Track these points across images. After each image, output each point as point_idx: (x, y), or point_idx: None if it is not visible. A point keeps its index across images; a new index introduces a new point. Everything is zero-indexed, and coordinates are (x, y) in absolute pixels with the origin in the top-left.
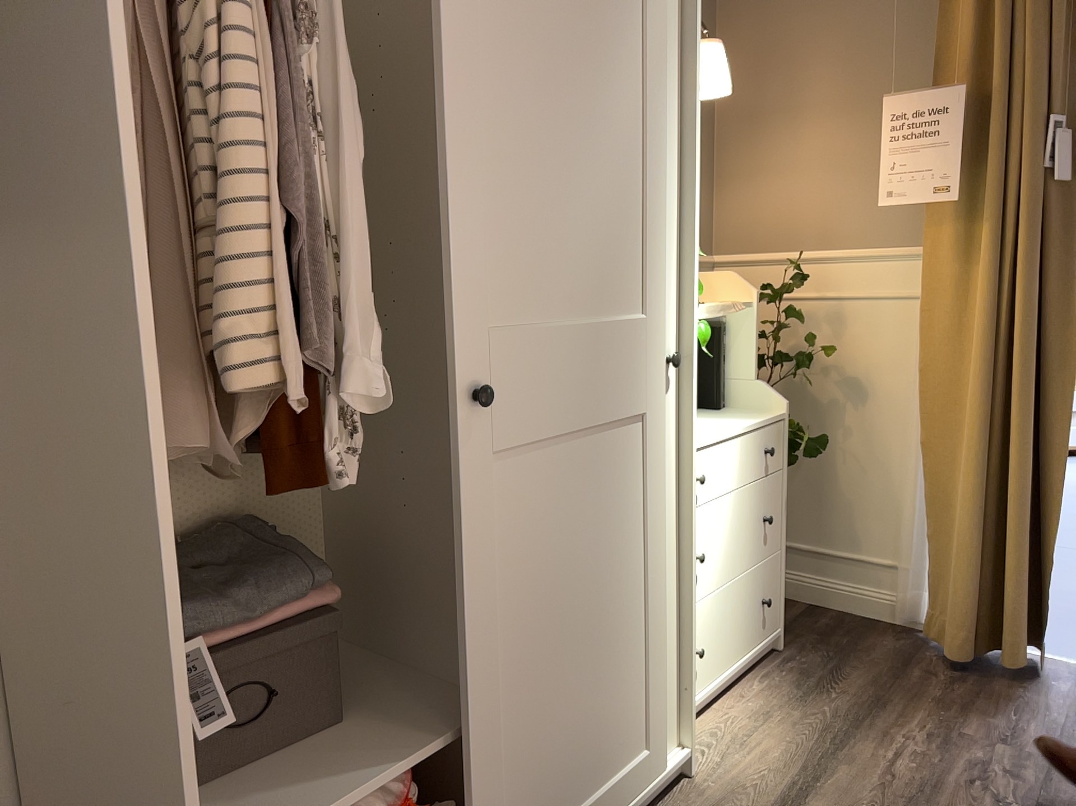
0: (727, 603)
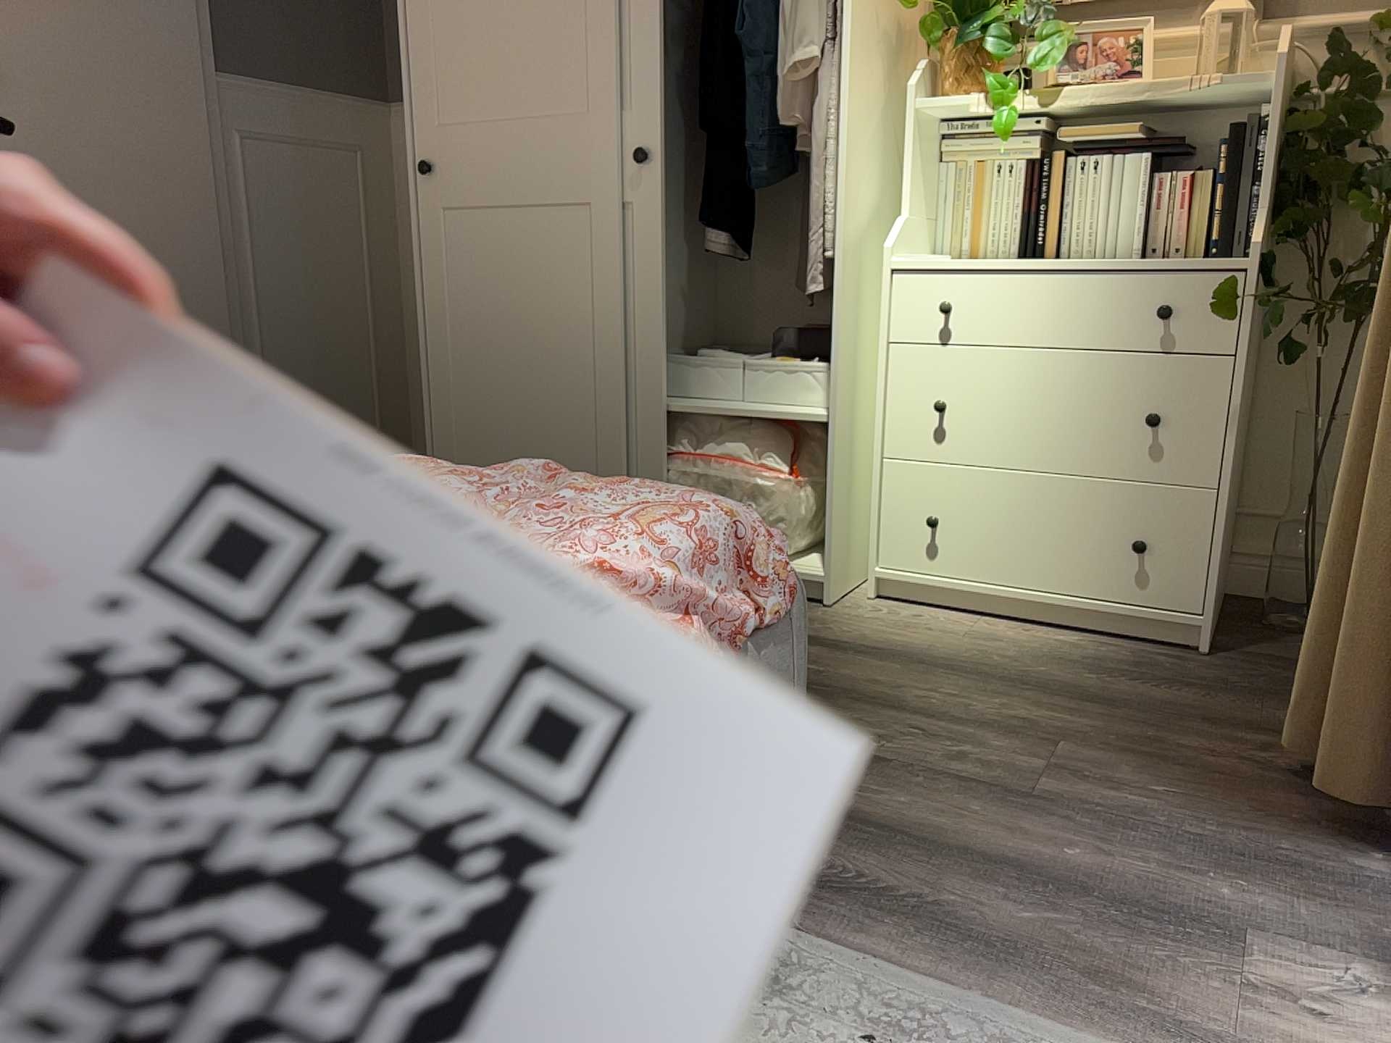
0: (1019, 496)
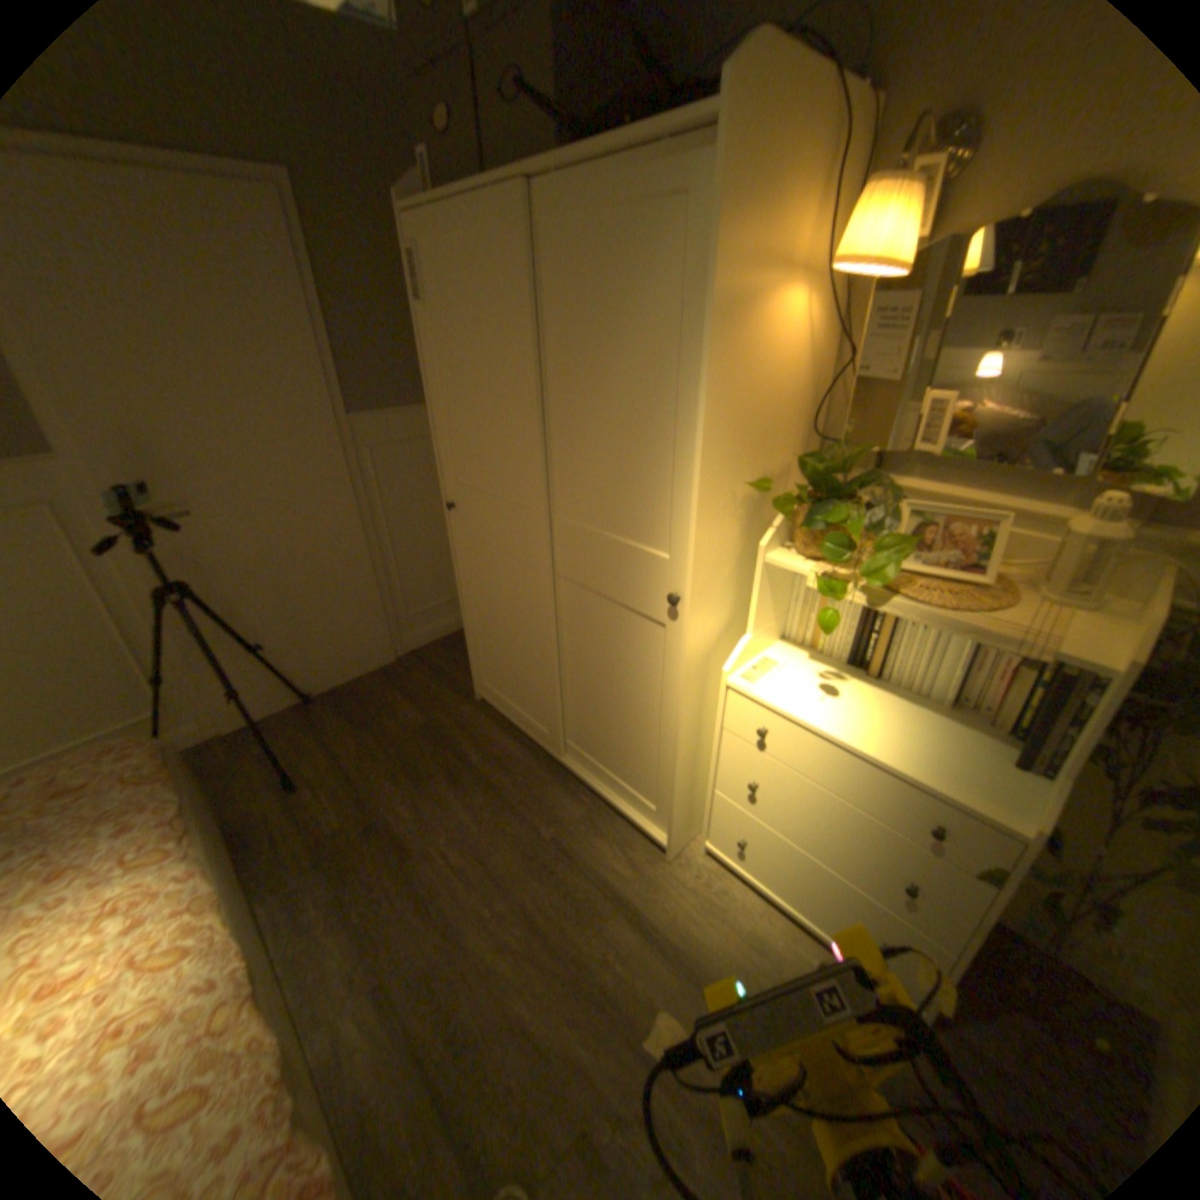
0: (802, 864)
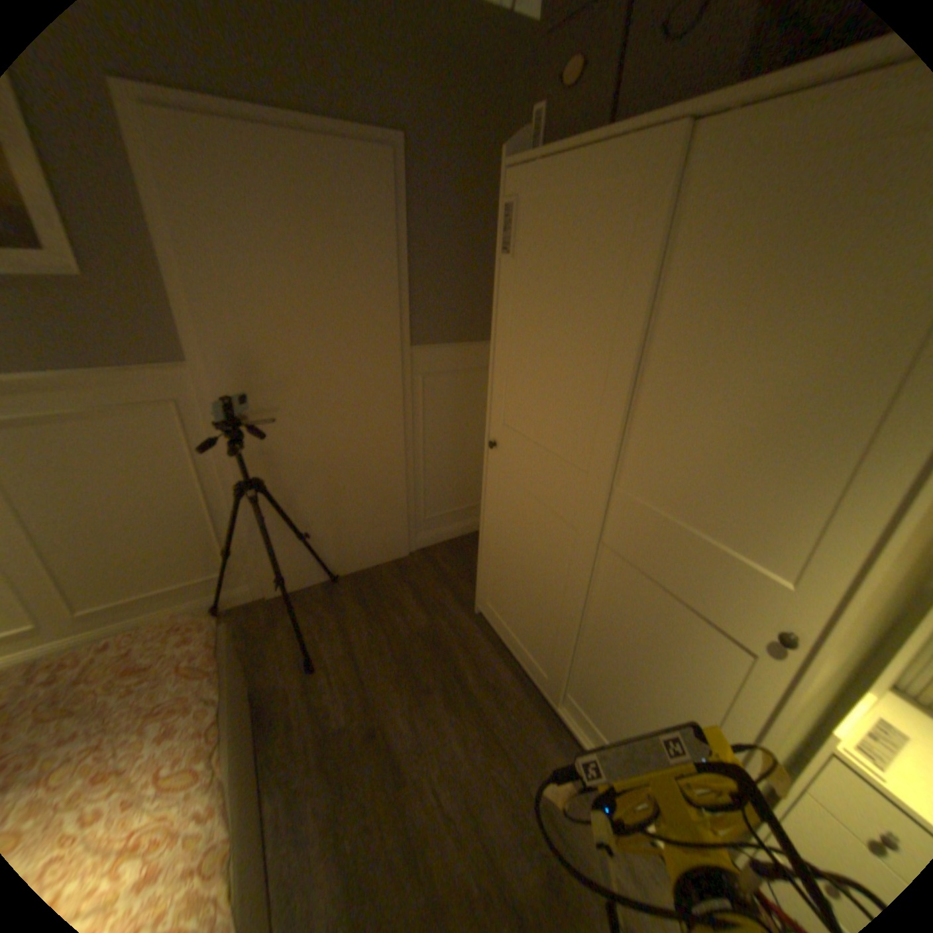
0: None
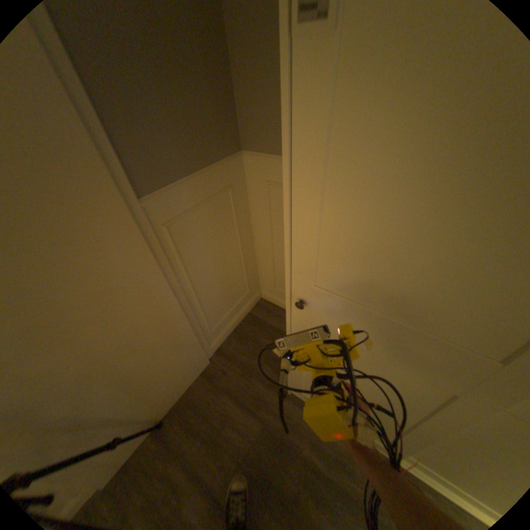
0: None
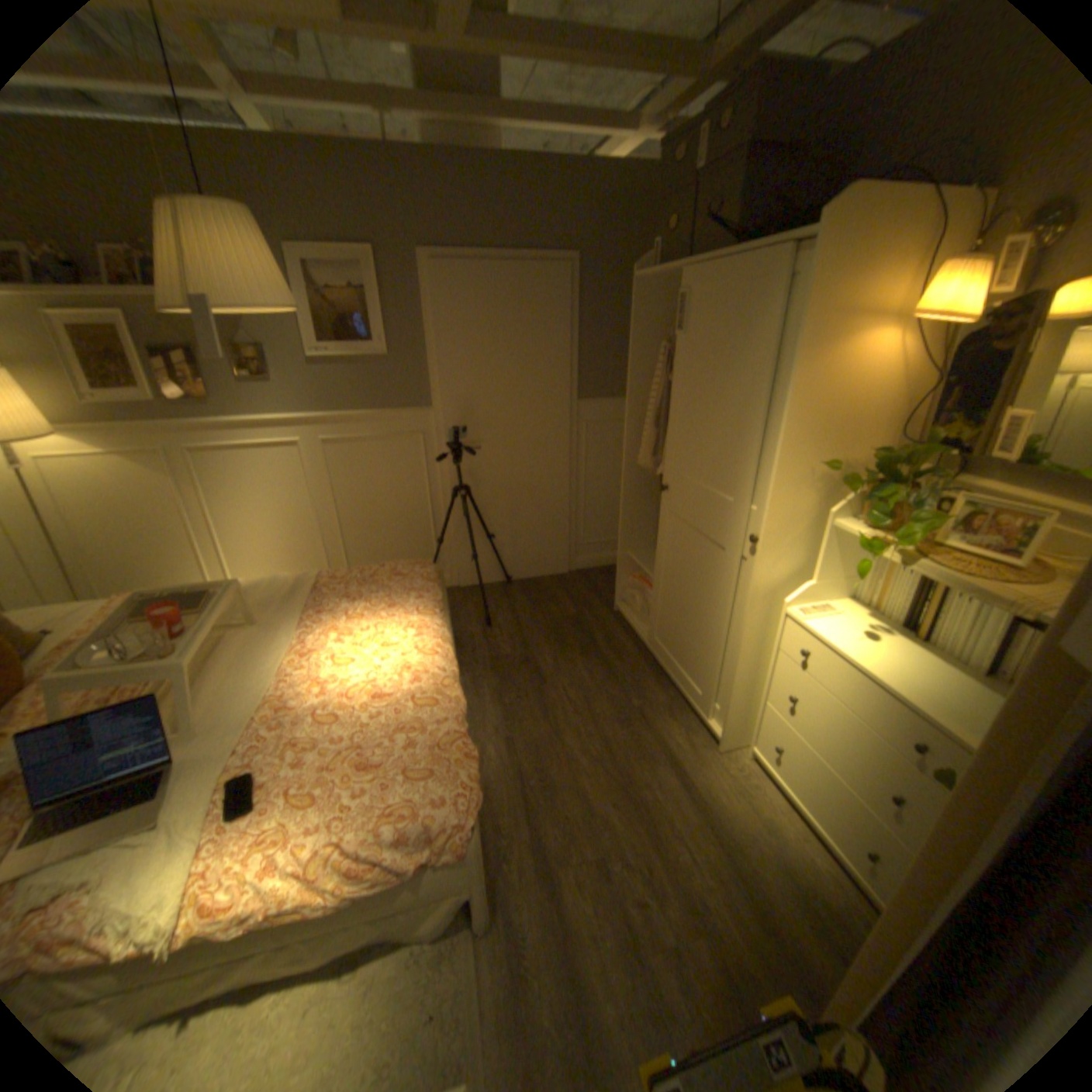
0: (822, 773)
